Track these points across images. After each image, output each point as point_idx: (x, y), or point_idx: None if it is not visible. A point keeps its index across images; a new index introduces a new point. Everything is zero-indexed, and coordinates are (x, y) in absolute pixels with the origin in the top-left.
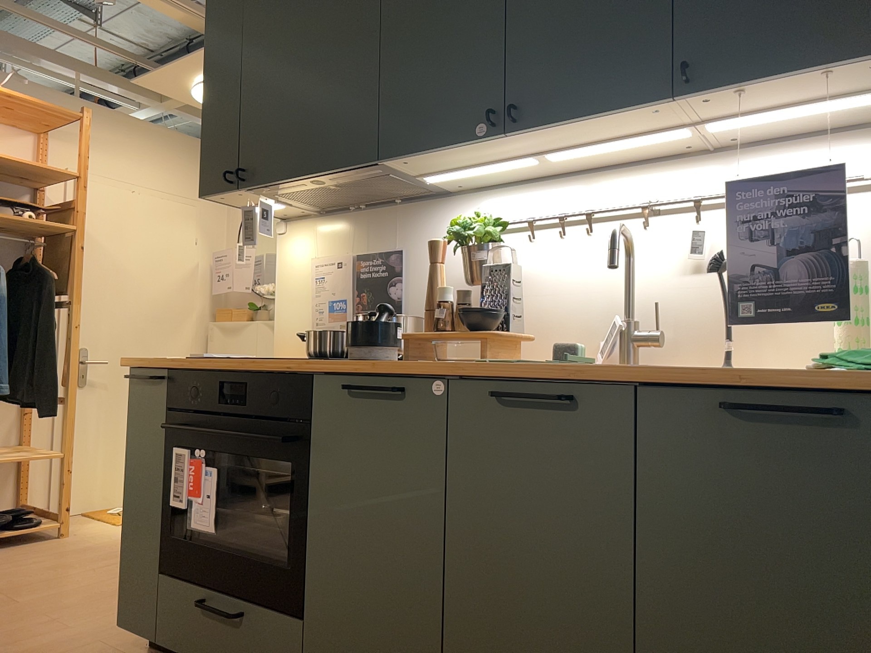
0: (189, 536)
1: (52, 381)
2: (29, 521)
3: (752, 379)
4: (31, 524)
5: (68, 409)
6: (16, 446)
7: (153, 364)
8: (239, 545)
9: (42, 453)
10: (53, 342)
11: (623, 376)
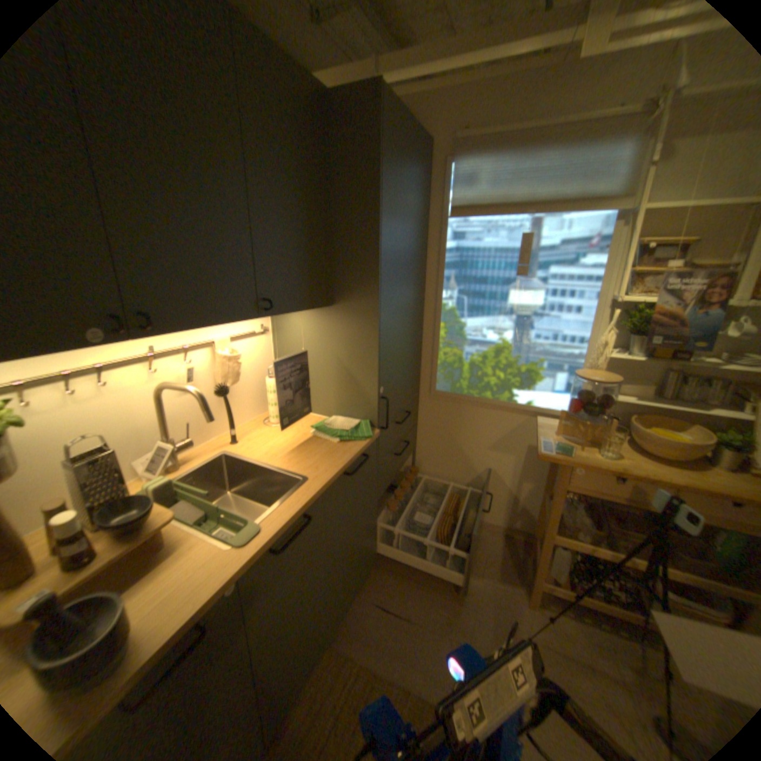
0: None
1: None
2: None
3: (351, 461)
4: None
5: None
6: None
7: None
8: None
9: None
10: None
11: (323, 490)
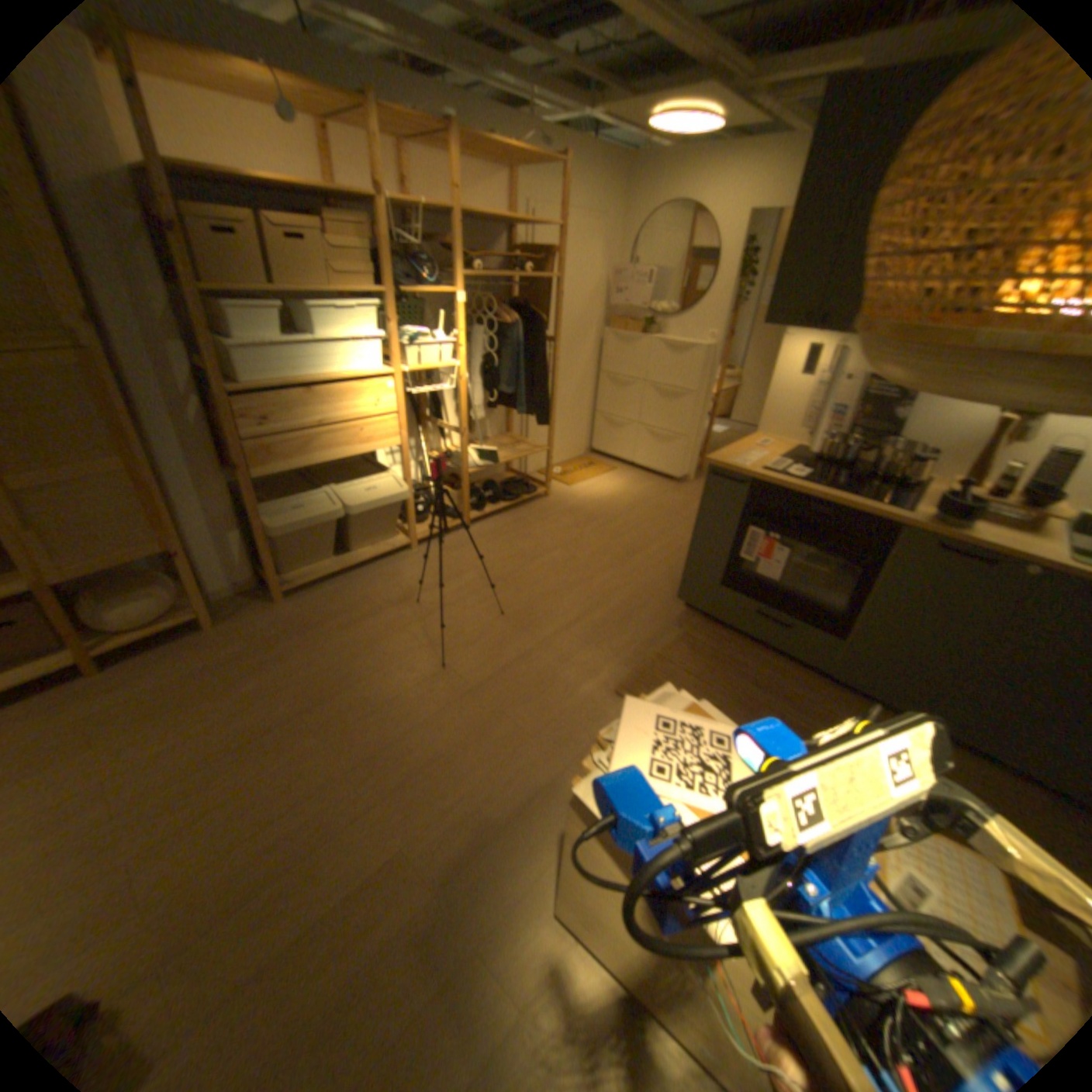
0: (741, 570)
1: (542, 403)
2: (529, 490)
3: None
4: (532, 492)
5: (549, 420)
6: (505, 436)
7: (737, 471)
8: (783, 585)
9: (533, 447)
10: (543, 374)
11: None
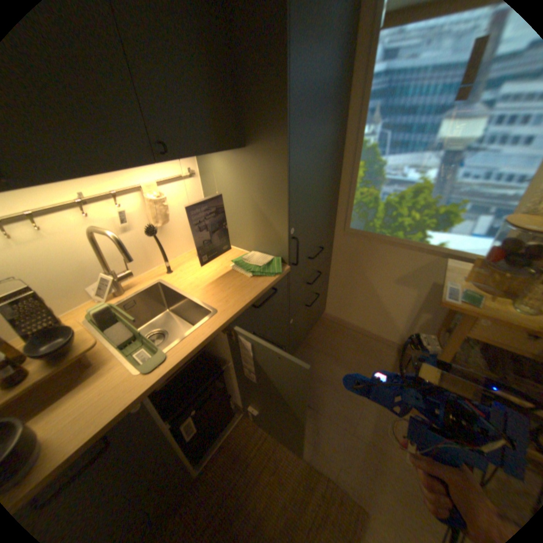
0: None
1: None
2: None
3: (259, 295)
4: None
5: None
6: None
7: None
8: None
9: None
10: None
11: (228, 322)
